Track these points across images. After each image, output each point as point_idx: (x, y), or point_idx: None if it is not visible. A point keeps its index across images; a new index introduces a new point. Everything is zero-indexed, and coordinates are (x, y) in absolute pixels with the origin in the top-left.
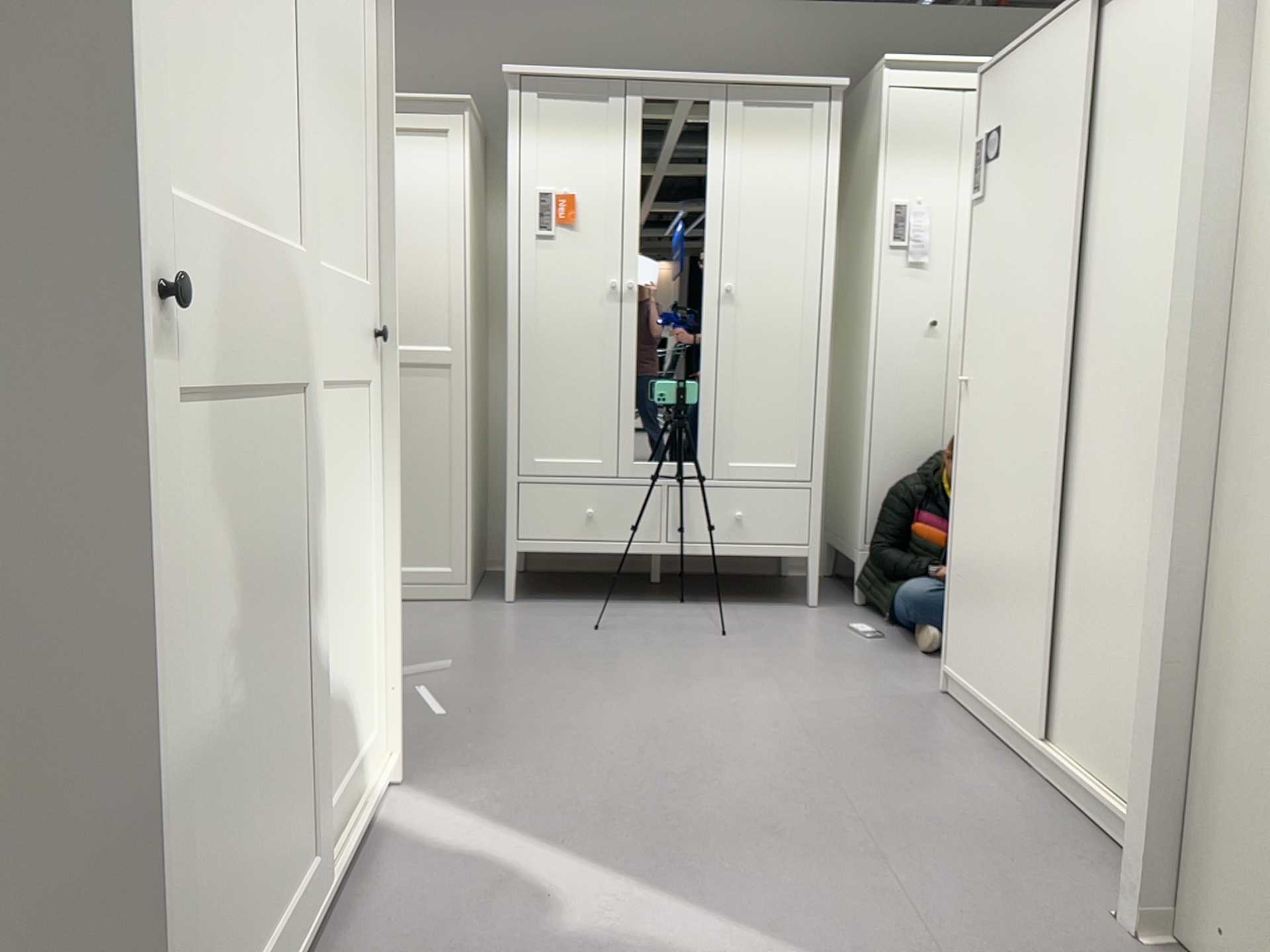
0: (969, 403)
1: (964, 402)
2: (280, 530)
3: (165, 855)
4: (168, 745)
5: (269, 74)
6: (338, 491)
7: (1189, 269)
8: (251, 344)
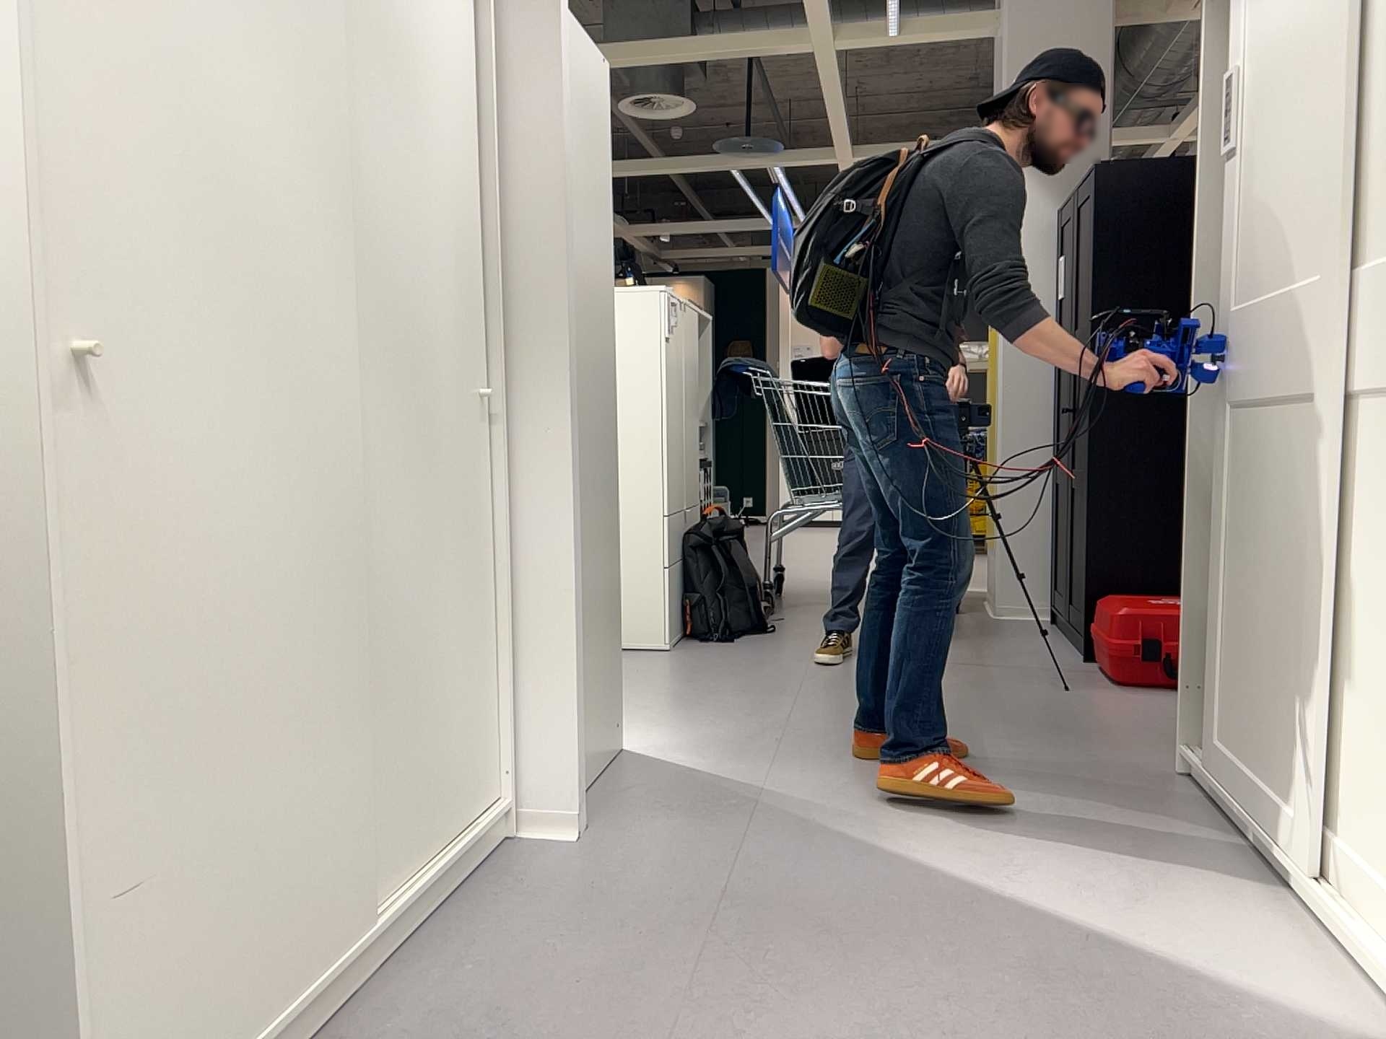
0: (97, 409)
1: (68, 408)
2: (1255, 496)
3: (1186, 594)
4: (1193, 552)
5: (1267, 180)
6: (1363, 509)
7: (567, 300)
8: (1237, 370)
